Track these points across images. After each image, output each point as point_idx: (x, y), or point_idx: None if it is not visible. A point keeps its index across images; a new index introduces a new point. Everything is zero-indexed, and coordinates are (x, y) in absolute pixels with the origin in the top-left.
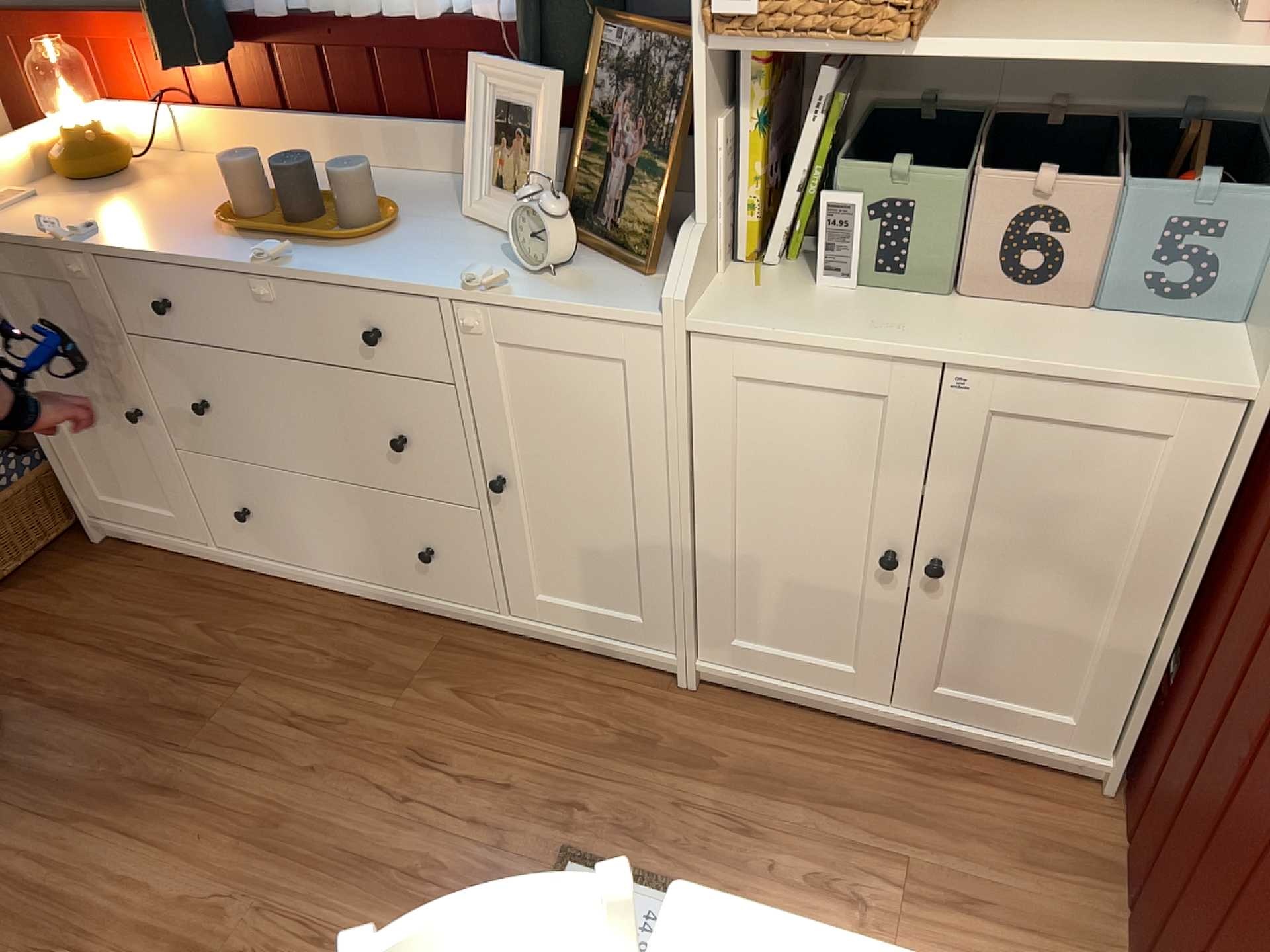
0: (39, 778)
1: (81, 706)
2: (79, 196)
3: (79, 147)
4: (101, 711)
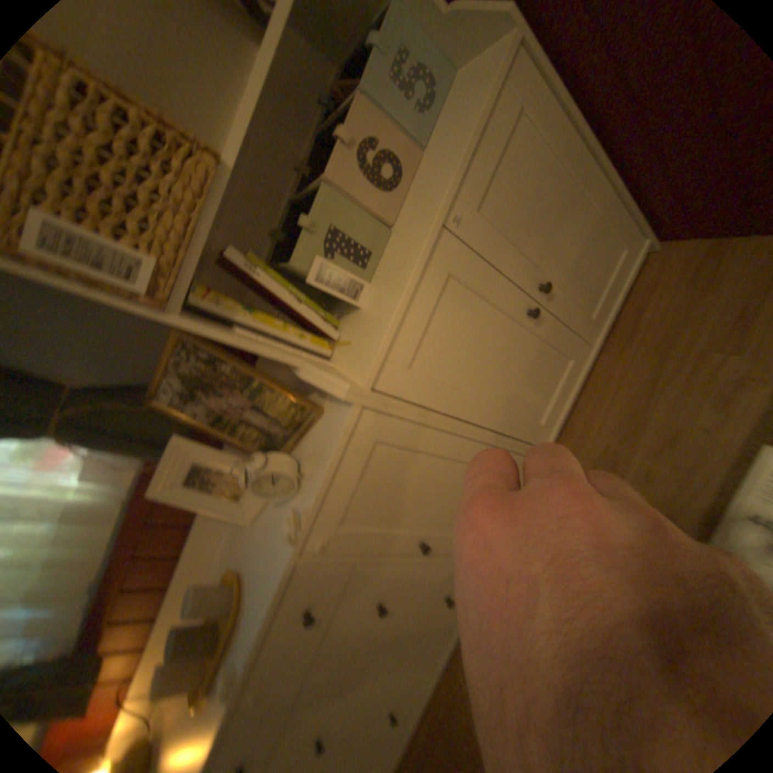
0: None
1: None
2: None
3: None
4: None
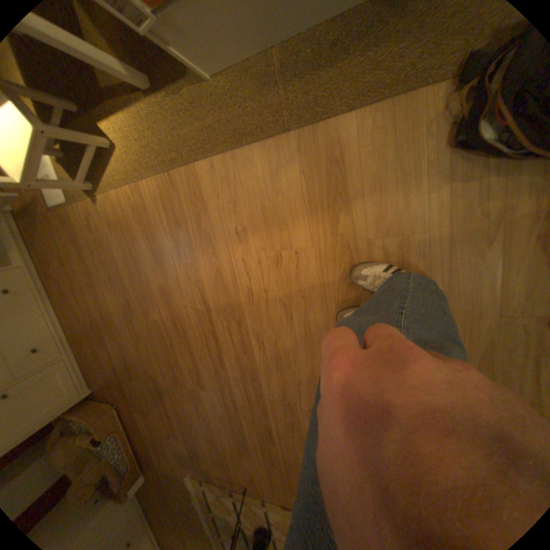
0: (118, 351)
1: (106, 358)
2: None
3: None
4: (103, 351)
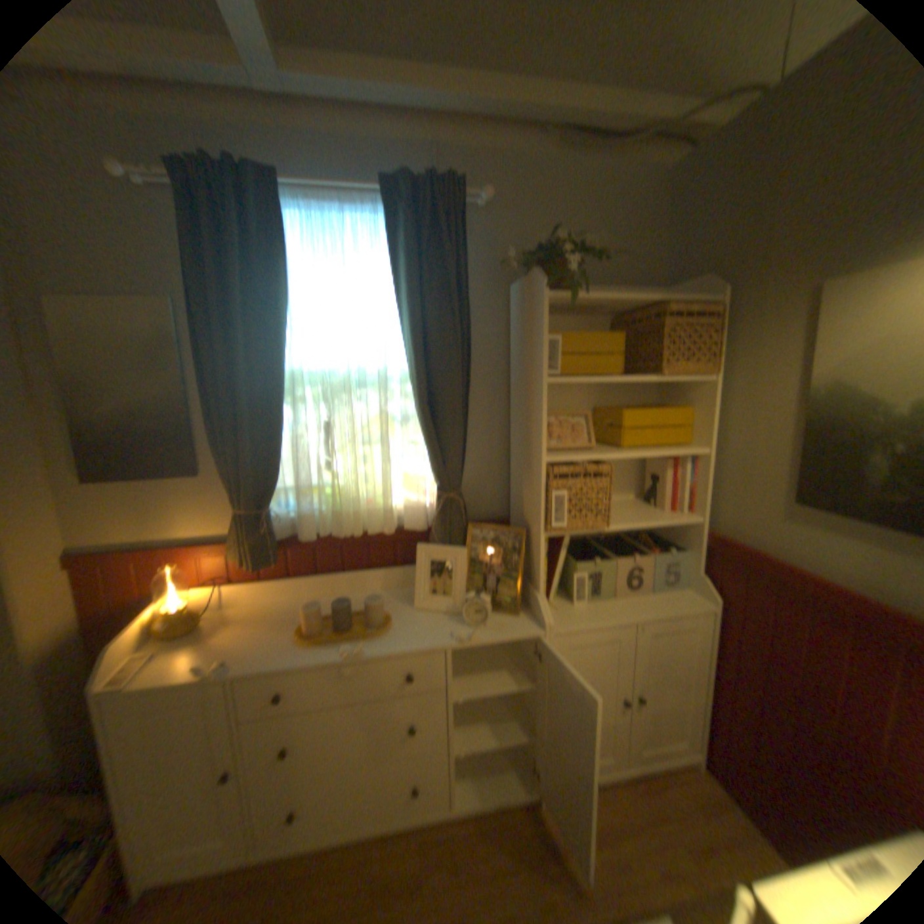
0: None
1: None
2: (166, 649)
3: (166, 620)
4: None
